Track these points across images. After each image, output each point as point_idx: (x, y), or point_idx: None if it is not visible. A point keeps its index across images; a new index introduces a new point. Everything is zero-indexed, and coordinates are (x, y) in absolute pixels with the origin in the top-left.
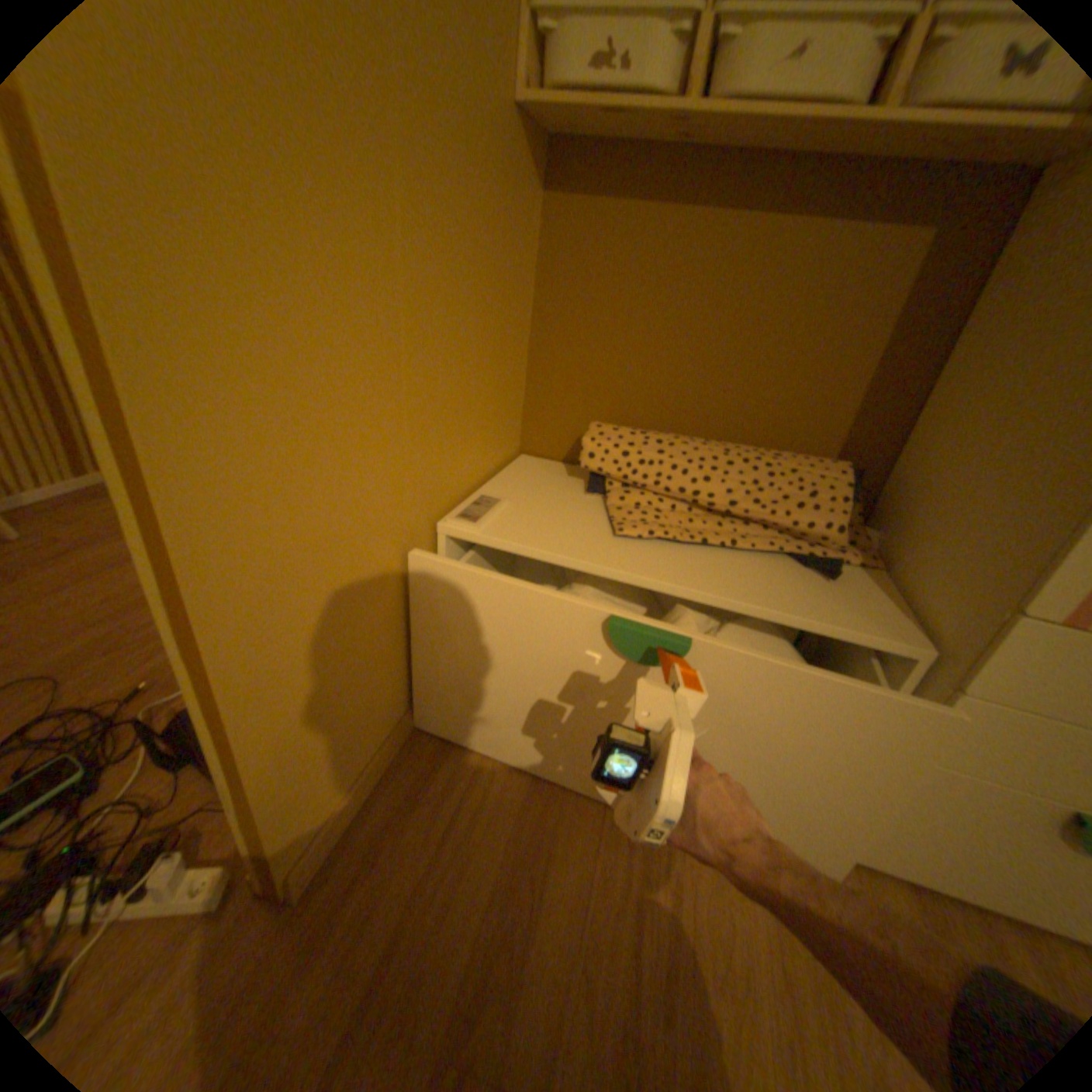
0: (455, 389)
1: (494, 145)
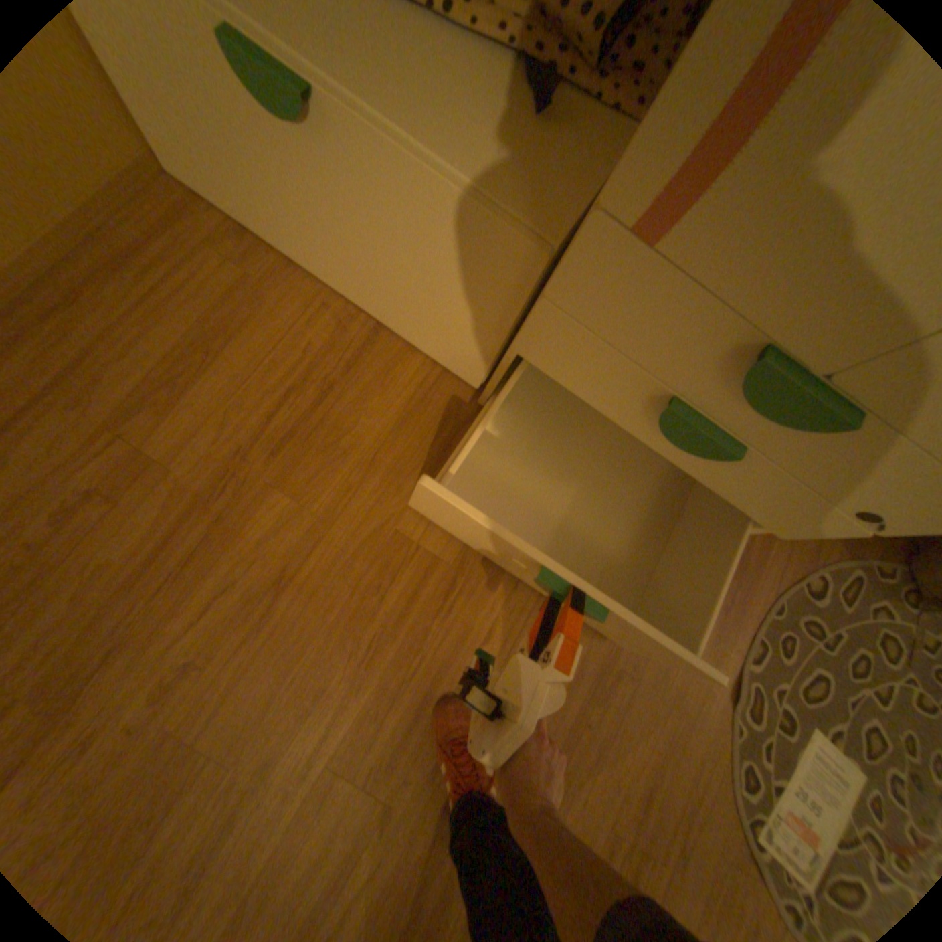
0: None
1: None
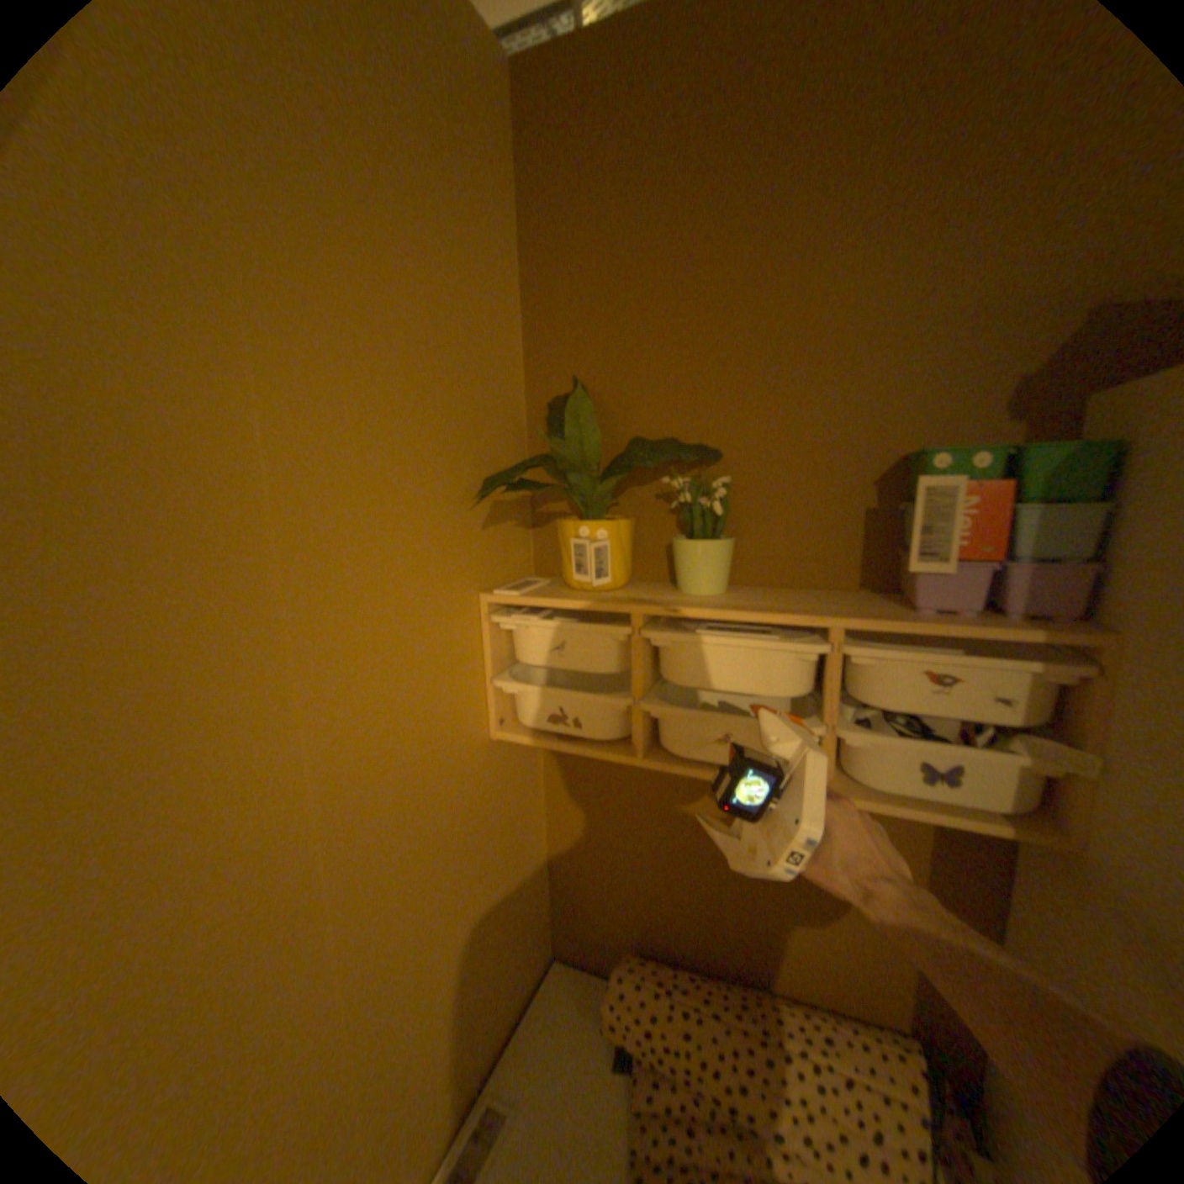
0: (441, 1030)
1: (470, 792)
